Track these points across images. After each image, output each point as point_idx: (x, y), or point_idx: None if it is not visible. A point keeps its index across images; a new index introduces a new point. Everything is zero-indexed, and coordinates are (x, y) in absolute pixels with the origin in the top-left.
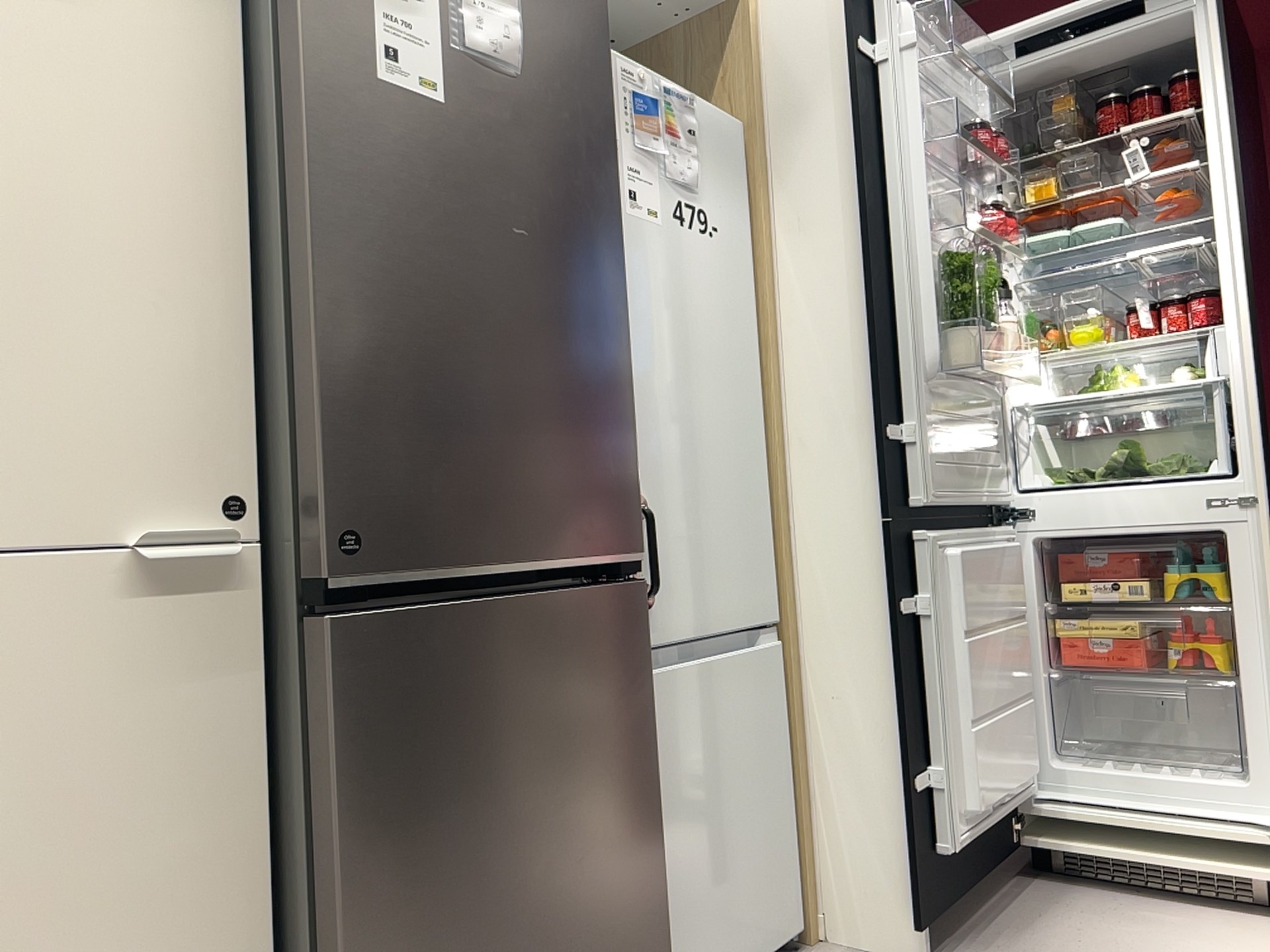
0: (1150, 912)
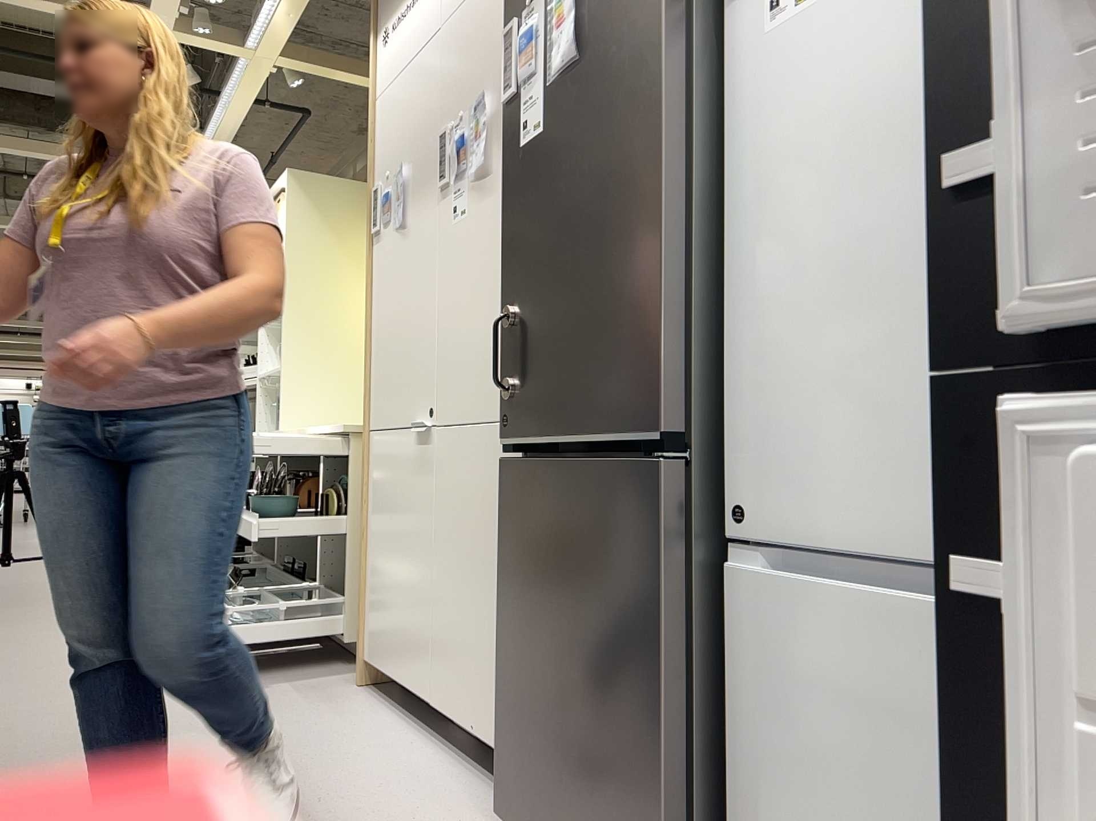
0: None
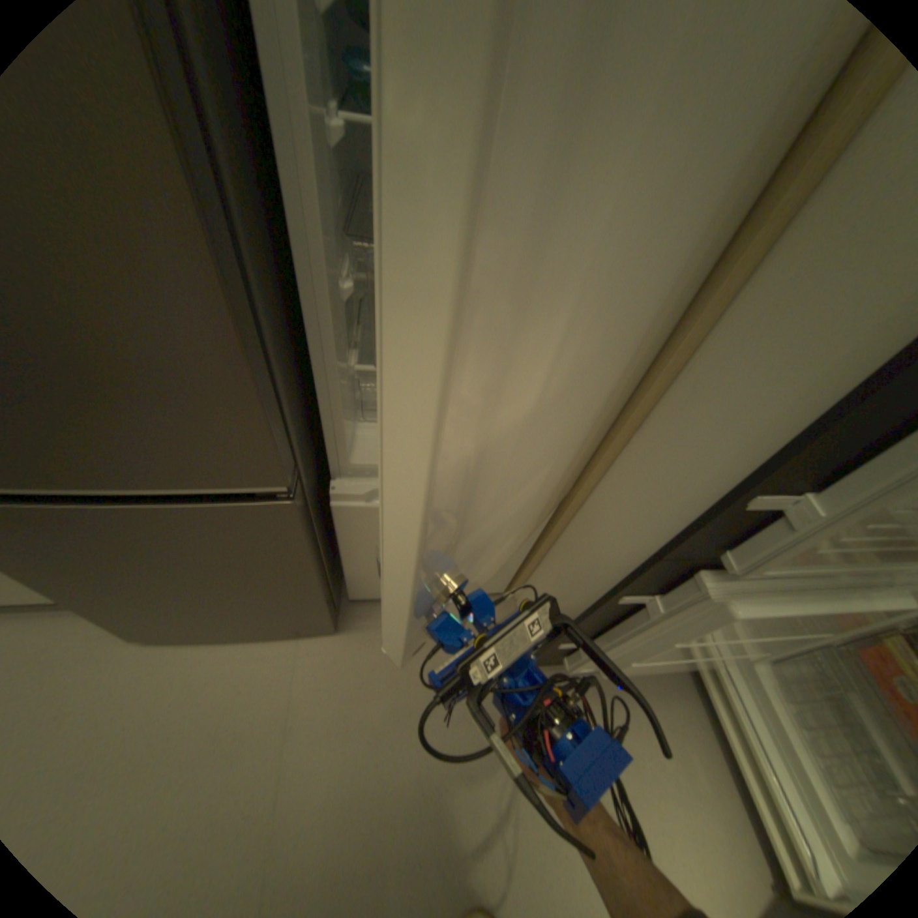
0: (696, 762)
